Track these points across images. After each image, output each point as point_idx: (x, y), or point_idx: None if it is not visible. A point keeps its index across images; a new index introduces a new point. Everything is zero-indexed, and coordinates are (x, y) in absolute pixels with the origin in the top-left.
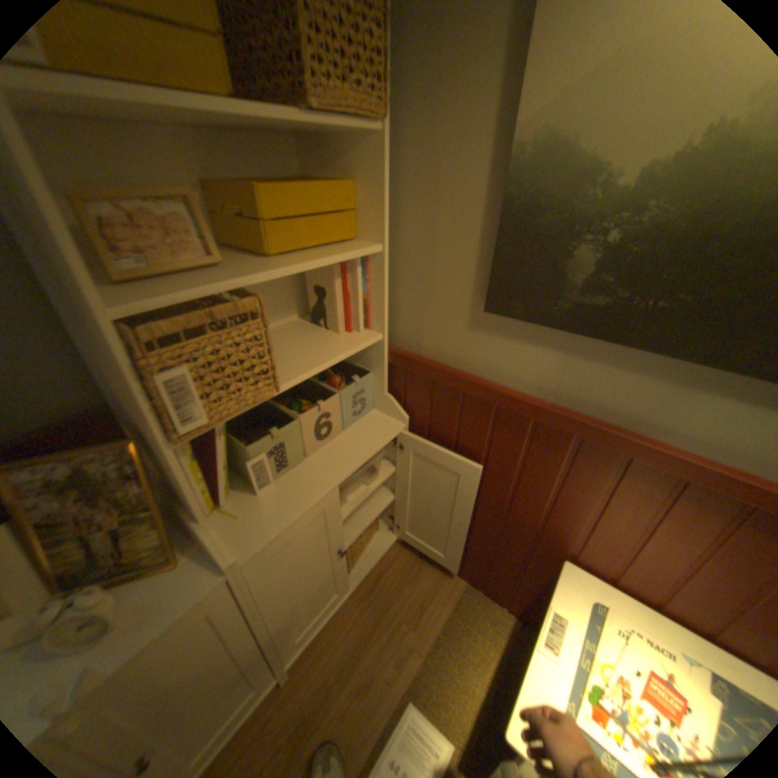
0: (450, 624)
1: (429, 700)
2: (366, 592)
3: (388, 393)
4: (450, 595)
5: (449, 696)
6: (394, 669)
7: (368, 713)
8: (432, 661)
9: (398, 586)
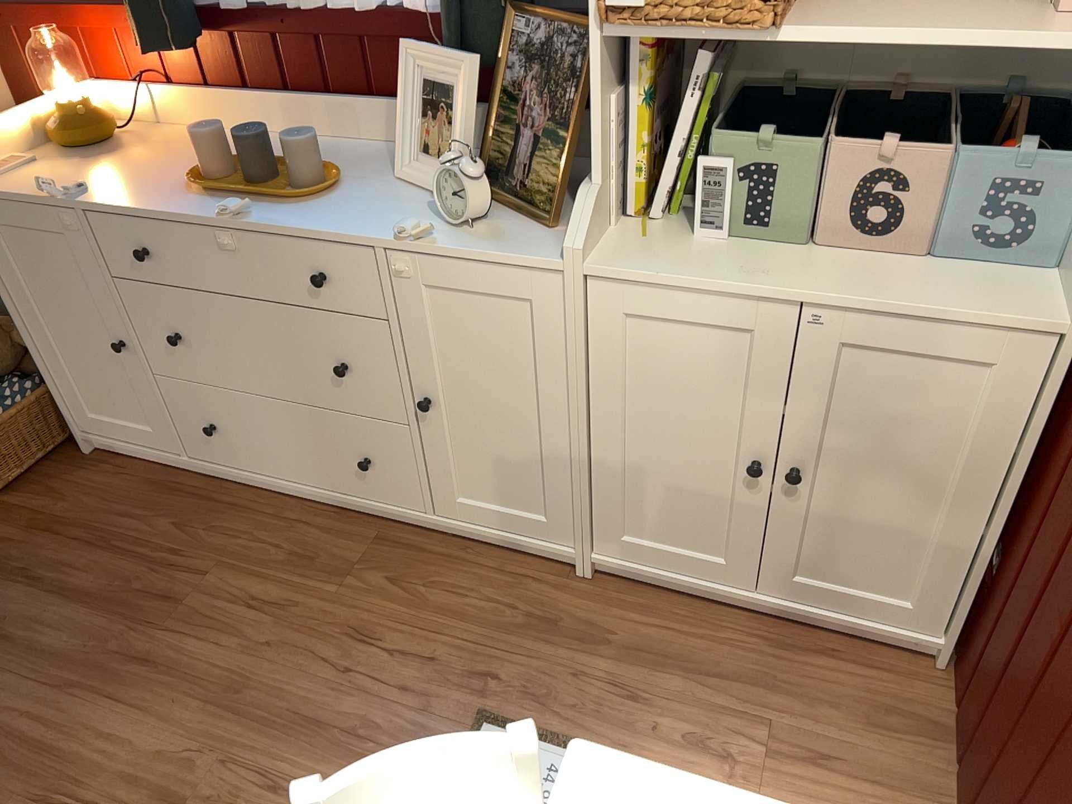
0: None
1: None
2: (784, 638)
3: None
4: None
5: None
6: (685, 734)
7: (603, 712)
8: None
9: (837, 695)
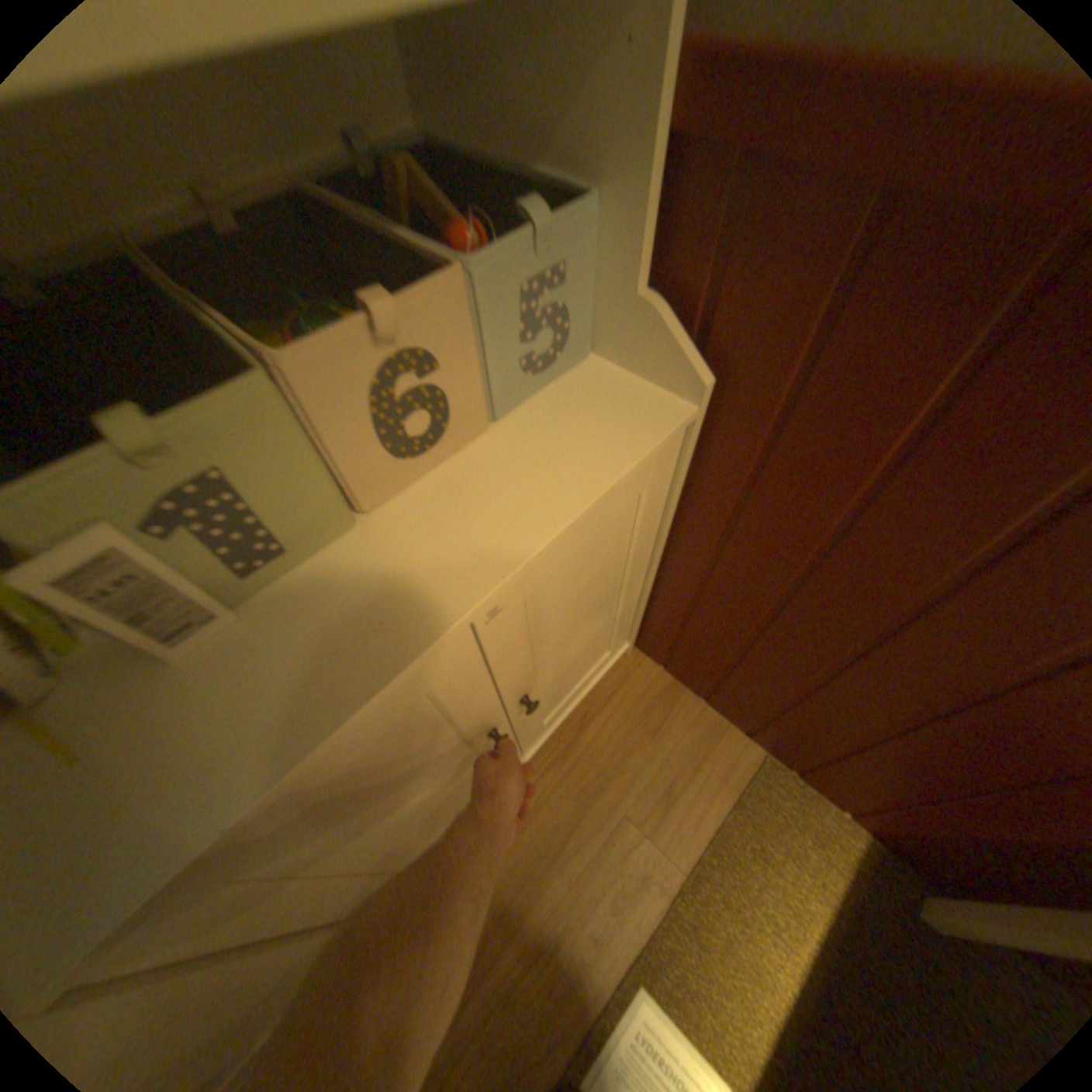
0: (728, 834)
1: (681, 986)
2: (558, 752)
3: (650, 289)
4: (728, 773)
5: (722, 982)
6: (610, 913)
7: (557, 997)
8: (688, 907)
9: (622, 746)
